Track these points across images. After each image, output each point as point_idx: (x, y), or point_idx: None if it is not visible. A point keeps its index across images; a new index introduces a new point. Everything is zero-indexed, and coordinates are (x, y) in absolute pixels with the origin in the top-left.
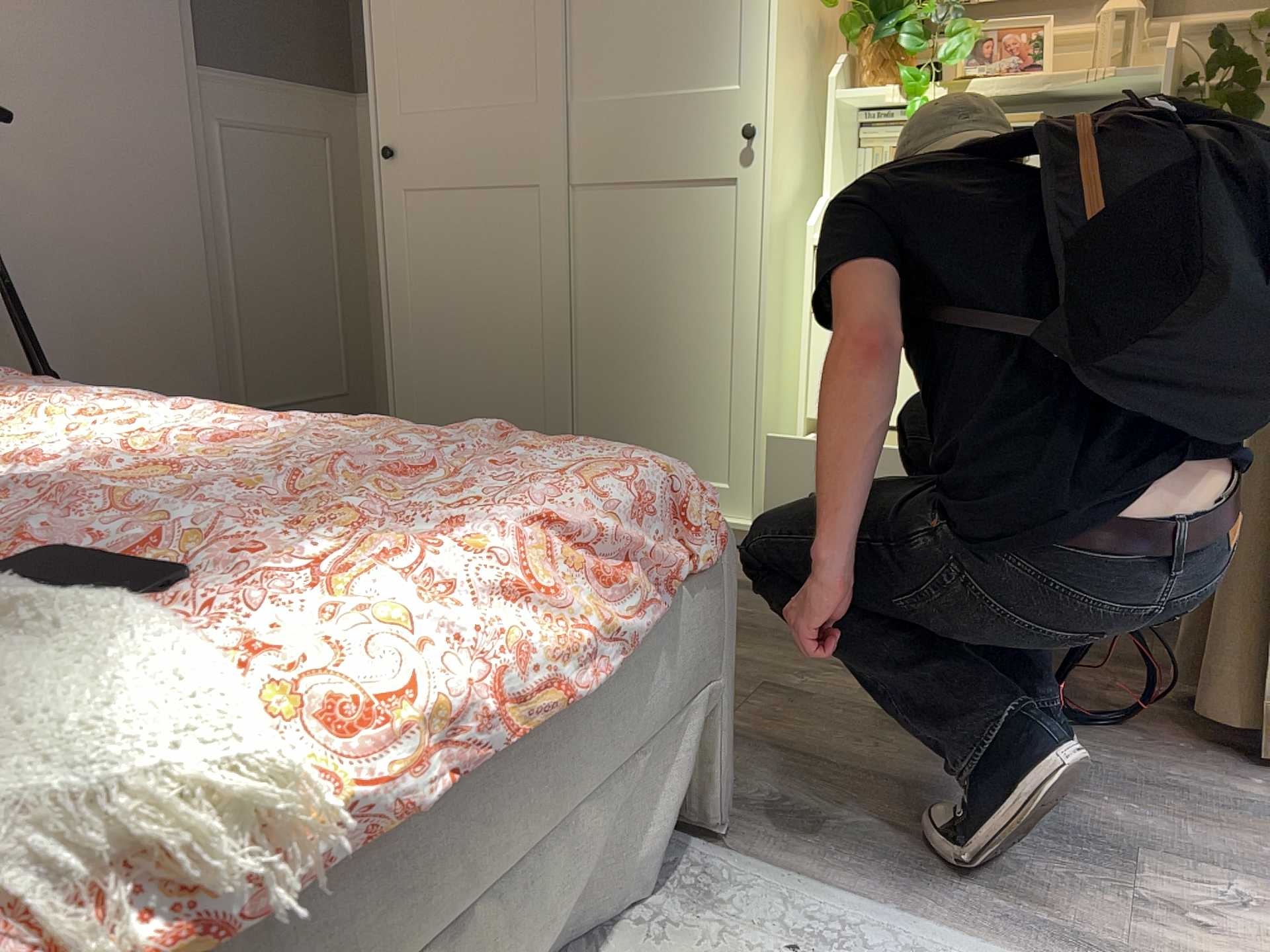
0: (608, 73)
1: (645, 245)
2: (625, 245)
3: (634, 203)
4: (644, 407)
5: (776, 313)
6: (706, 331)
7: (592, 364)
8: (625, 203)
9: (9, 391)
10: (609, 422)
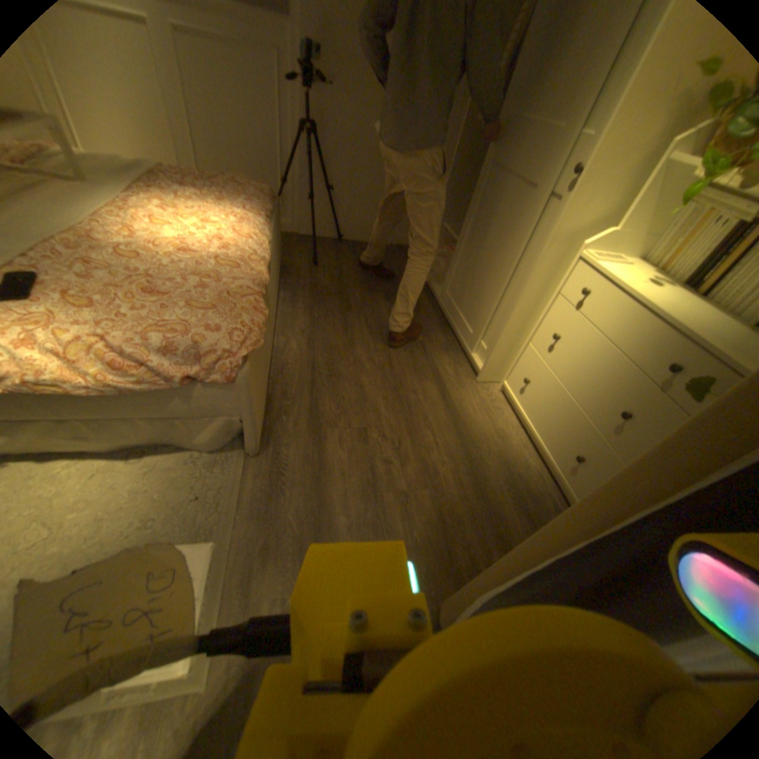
0: (550, 100)
1: (516, 215)
2: (511, 211)
3: (523, 189)
4: (482, 294)
5: (541, 283)
6: (513, 274)
7: (478, 263)
8: (521, 188)
9: (241, 197)
10: (472, 292)
